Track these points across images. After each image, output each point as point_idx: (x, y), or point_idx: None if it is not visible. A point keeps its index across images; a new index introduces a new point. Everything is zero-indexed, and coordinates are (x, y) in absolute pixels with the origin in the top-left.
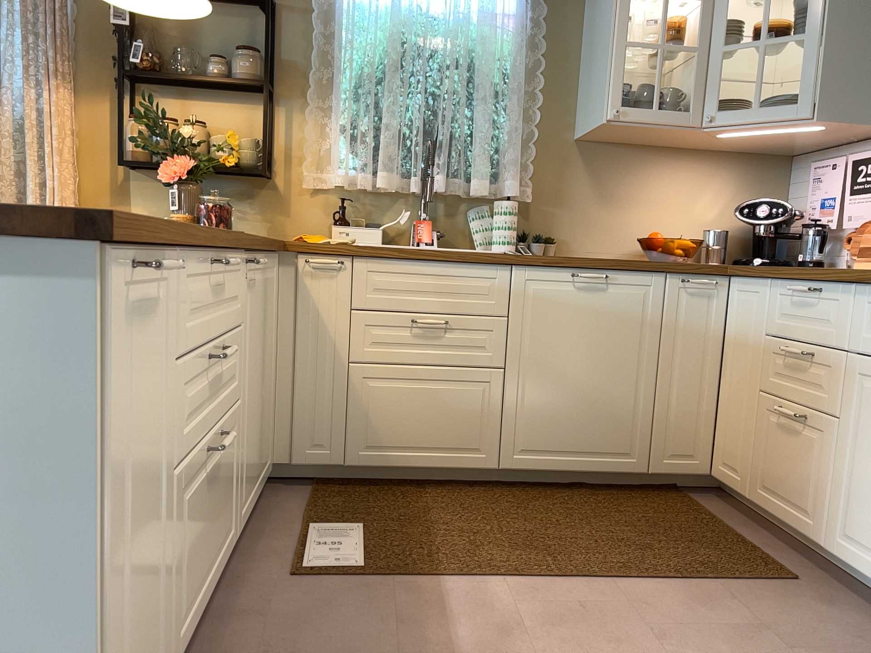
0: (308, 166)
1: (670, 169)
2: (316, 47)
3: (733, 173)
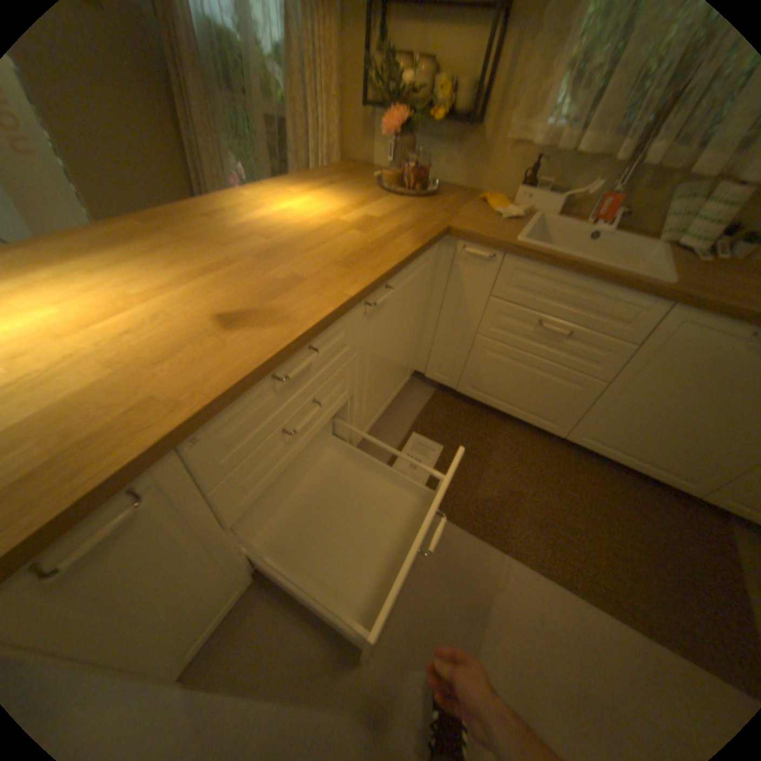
0: (519, 111)
1: None
2: None
3: None
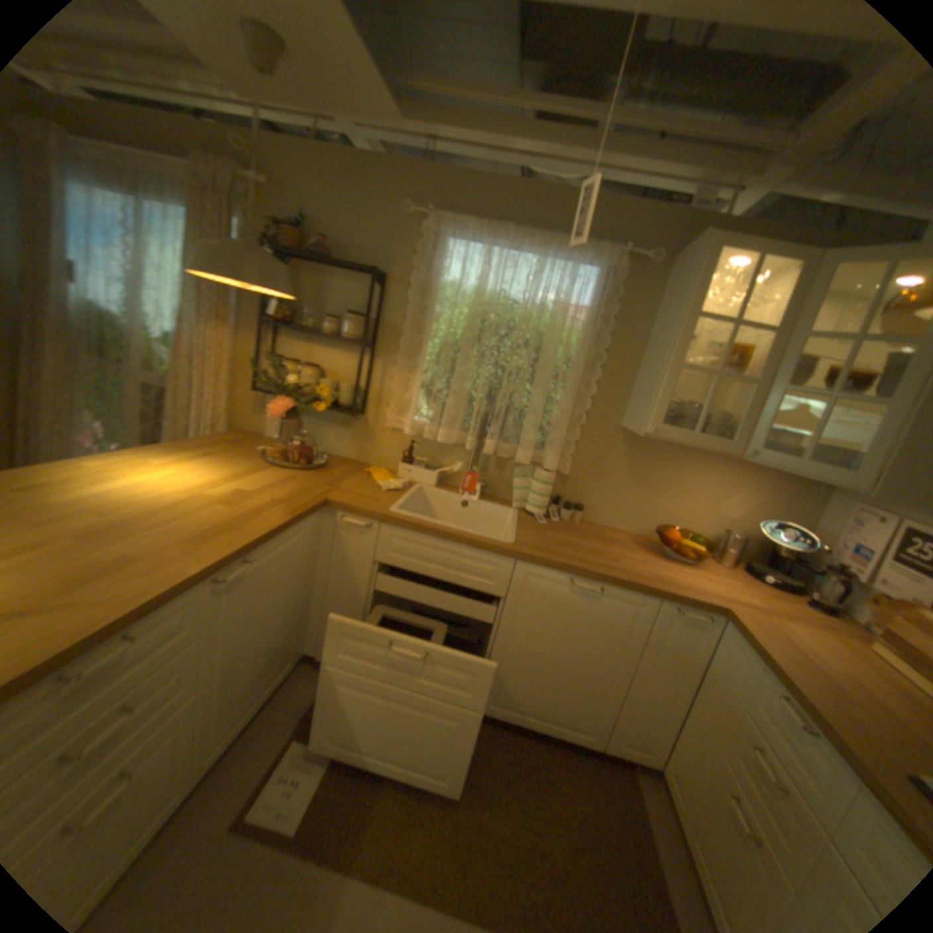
0: (390, 411)
1: (706, 467)
2: (408, 317)
3: (770, 483)
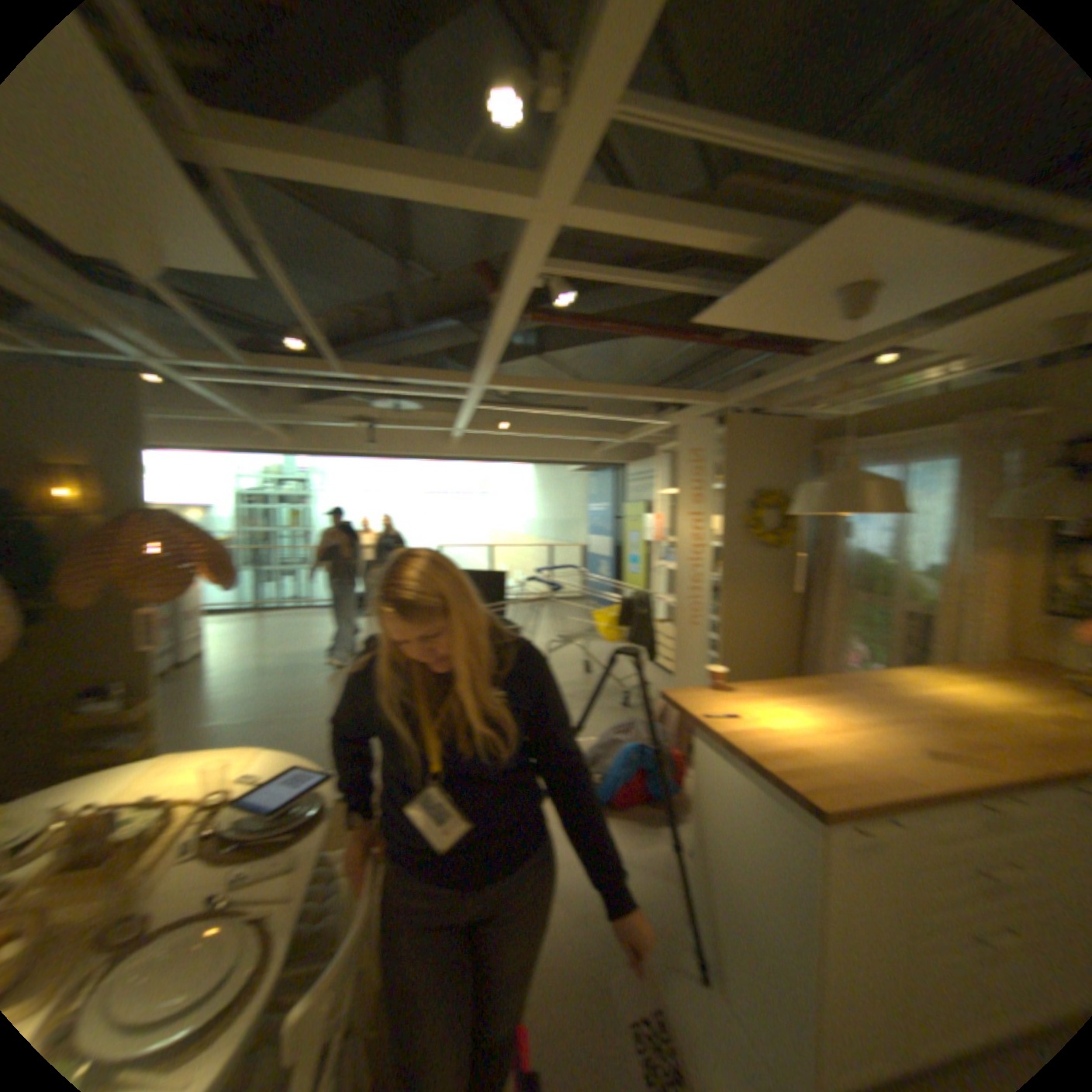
0: None
1: None
2: None
3: None
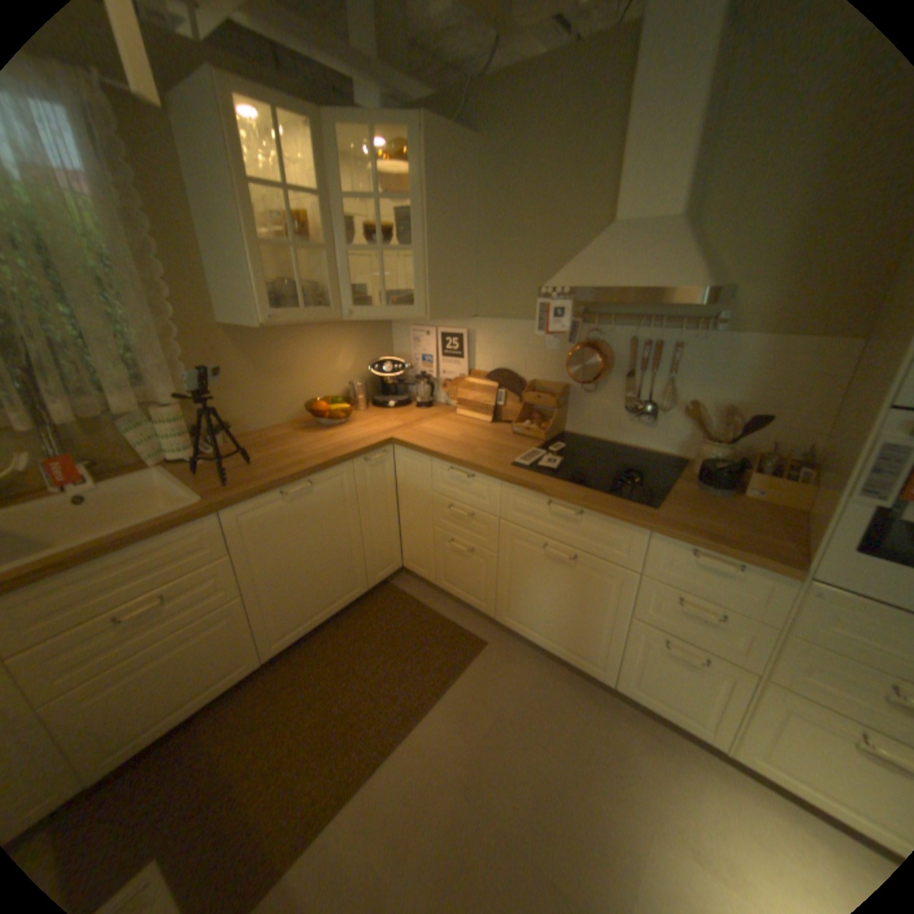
0: None
1: (310, 338)
2: None
3: (355, 333)
